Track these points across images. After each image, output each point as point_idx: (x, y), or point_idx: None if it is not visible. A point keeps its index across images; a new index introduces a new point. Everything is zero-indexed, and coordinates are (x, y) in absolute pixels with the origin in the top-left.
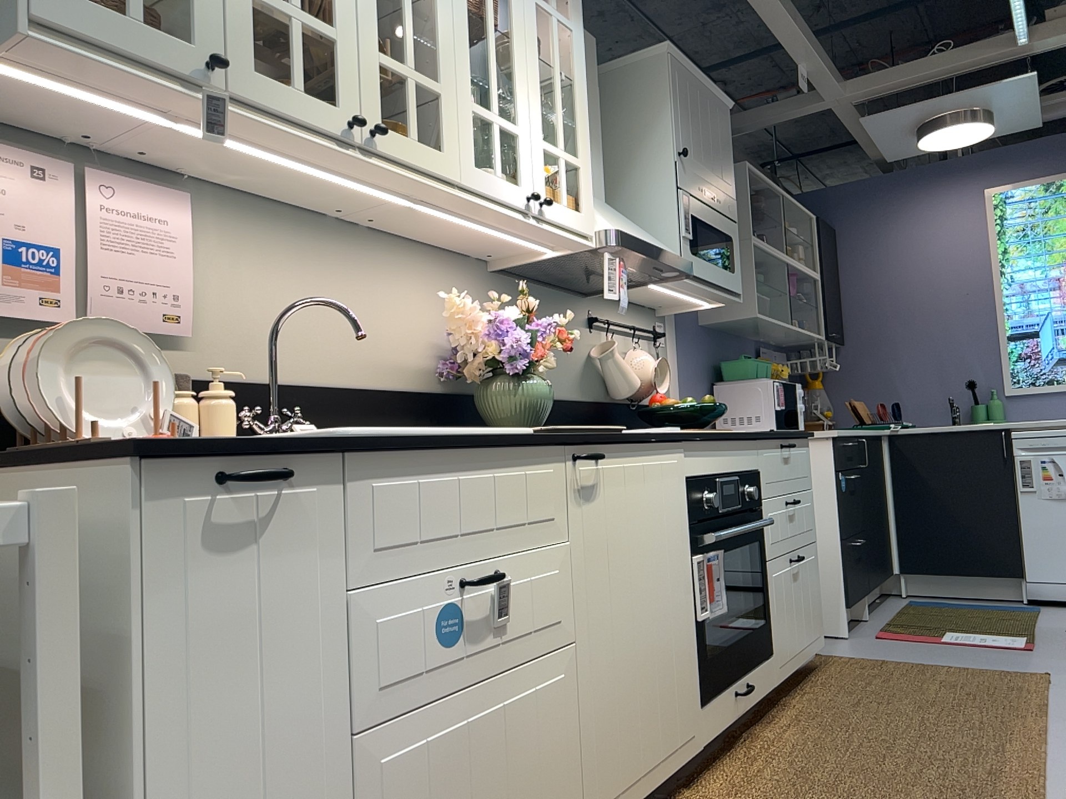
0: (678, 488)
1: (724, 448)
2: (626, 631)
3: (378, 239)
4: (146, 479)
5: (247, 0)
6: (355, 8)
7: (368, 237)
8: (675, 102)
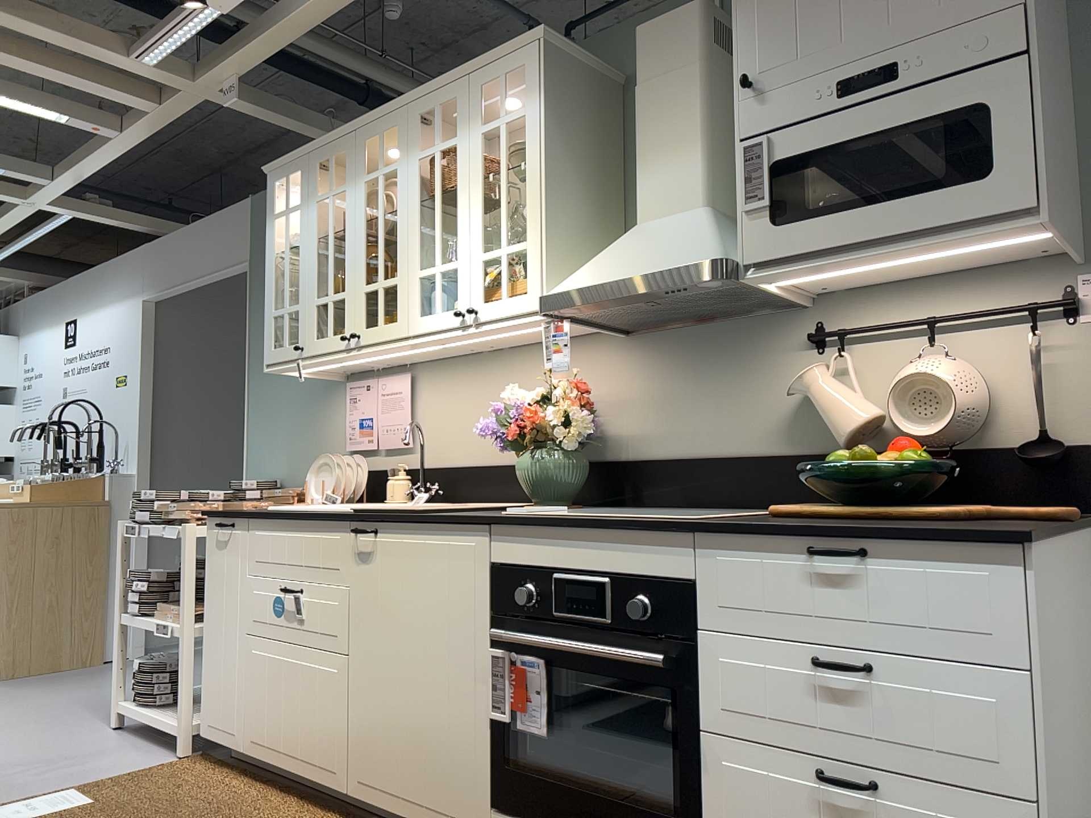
0: (469, 571)
1: (576, 538)
2: (391, 673)
3: (514, 352)
4: (209, 523)
5: (313, 308)
6: (353, 271)
7: (507, 353)
8: (740, 10)
